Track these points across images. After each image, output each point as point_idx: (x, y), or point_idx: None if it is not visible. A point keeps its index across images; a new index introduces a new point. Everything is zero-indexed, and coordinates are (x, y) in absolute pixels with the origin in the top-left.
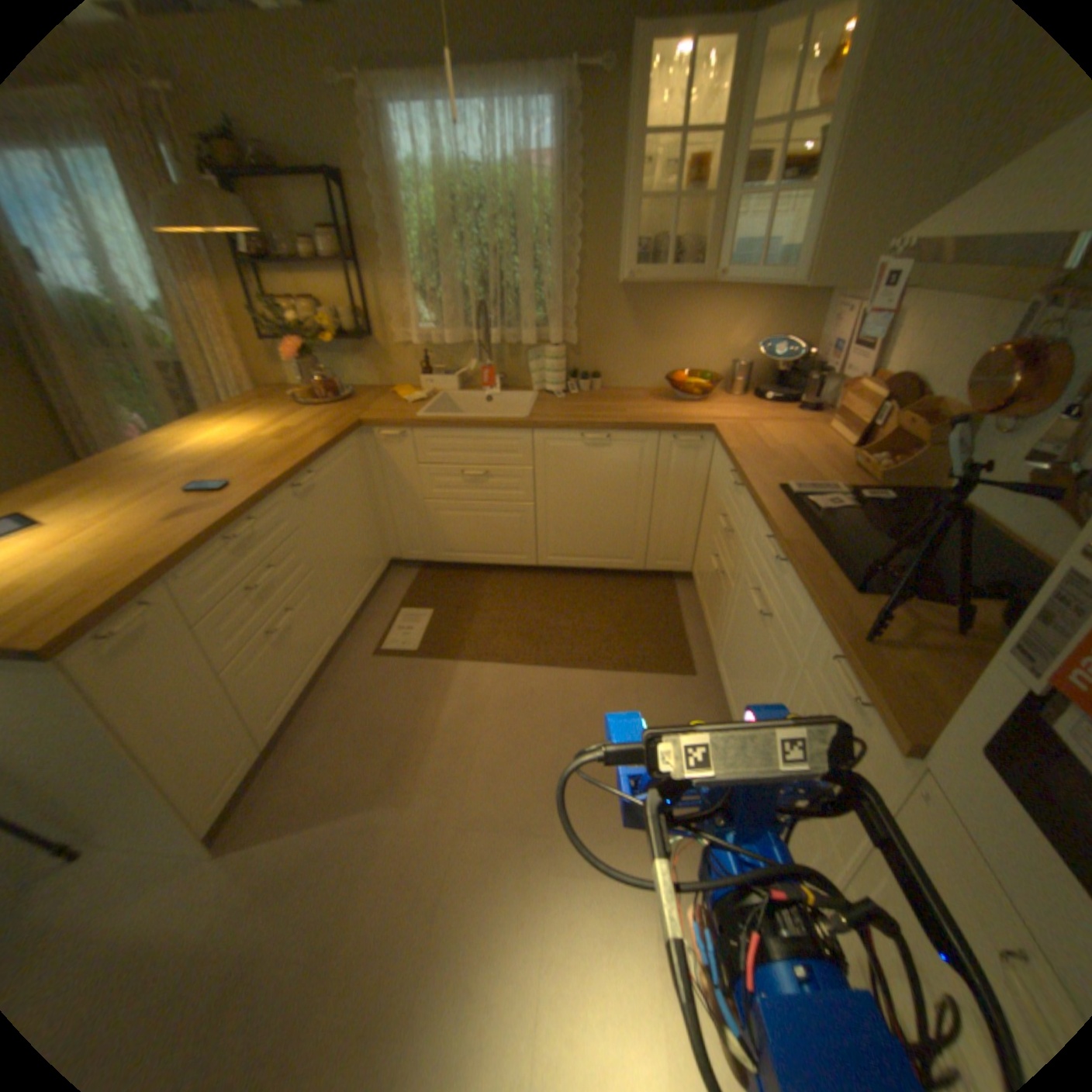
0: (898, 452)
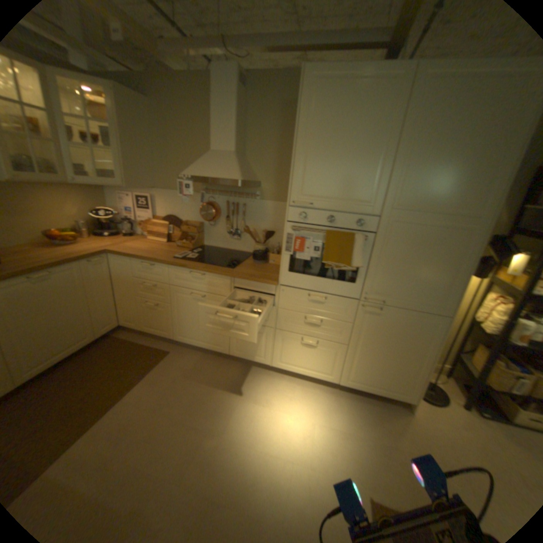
0: (183, 239)
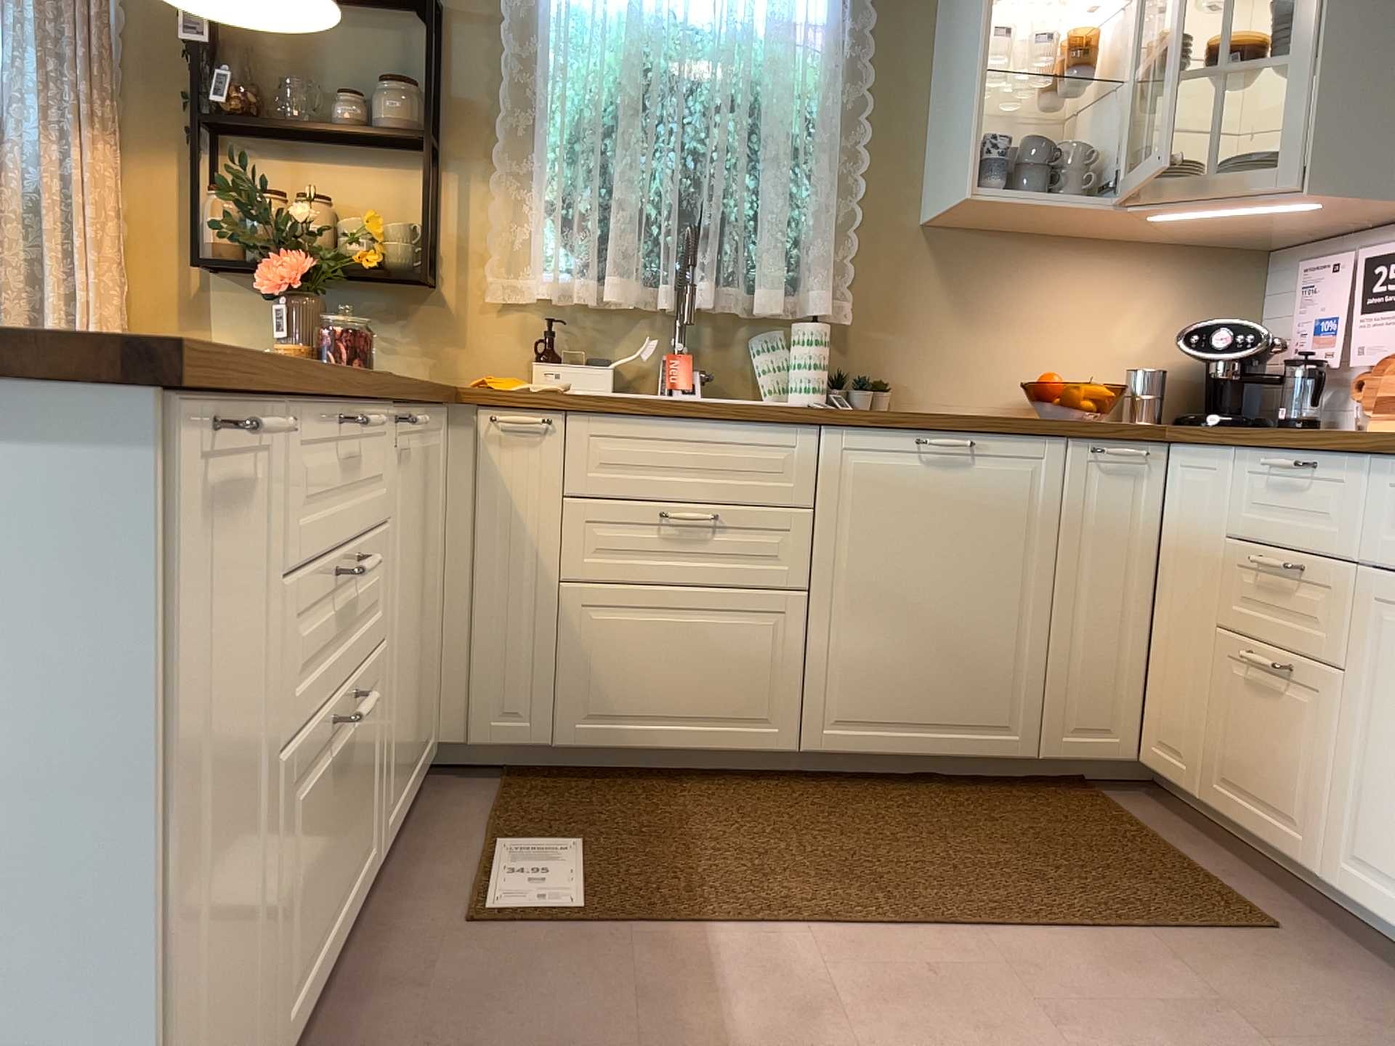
0: None
